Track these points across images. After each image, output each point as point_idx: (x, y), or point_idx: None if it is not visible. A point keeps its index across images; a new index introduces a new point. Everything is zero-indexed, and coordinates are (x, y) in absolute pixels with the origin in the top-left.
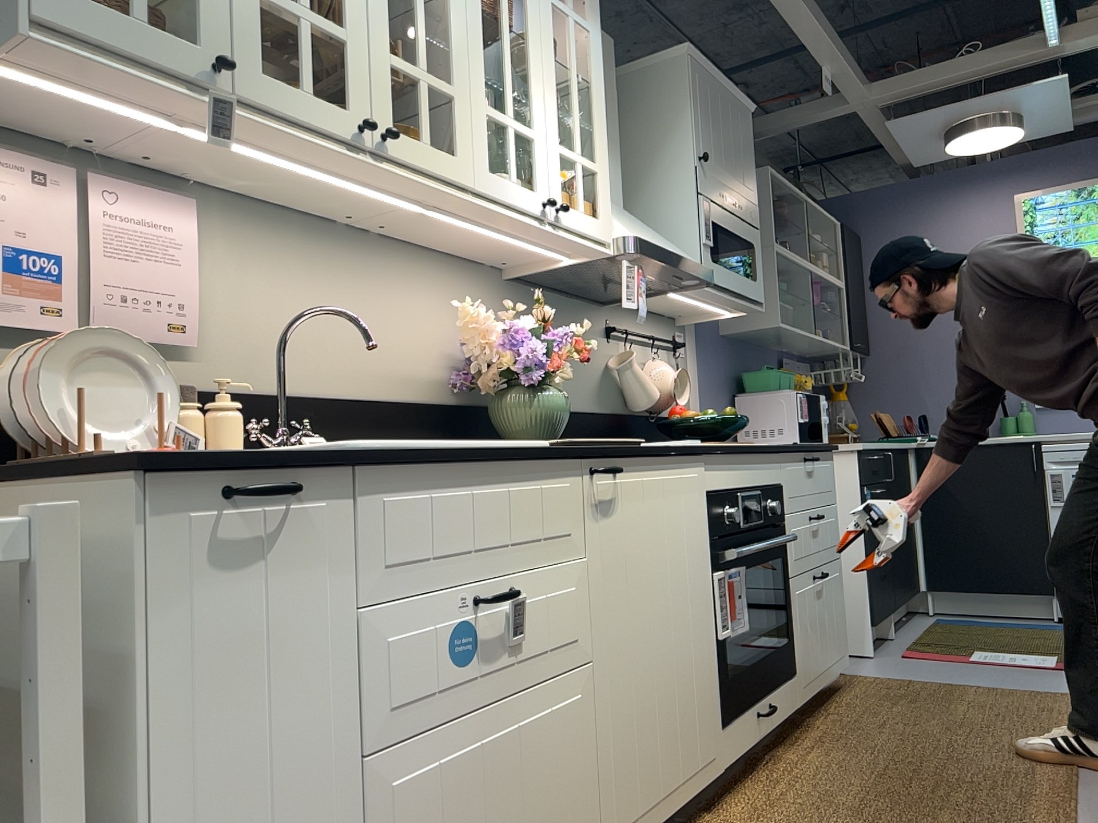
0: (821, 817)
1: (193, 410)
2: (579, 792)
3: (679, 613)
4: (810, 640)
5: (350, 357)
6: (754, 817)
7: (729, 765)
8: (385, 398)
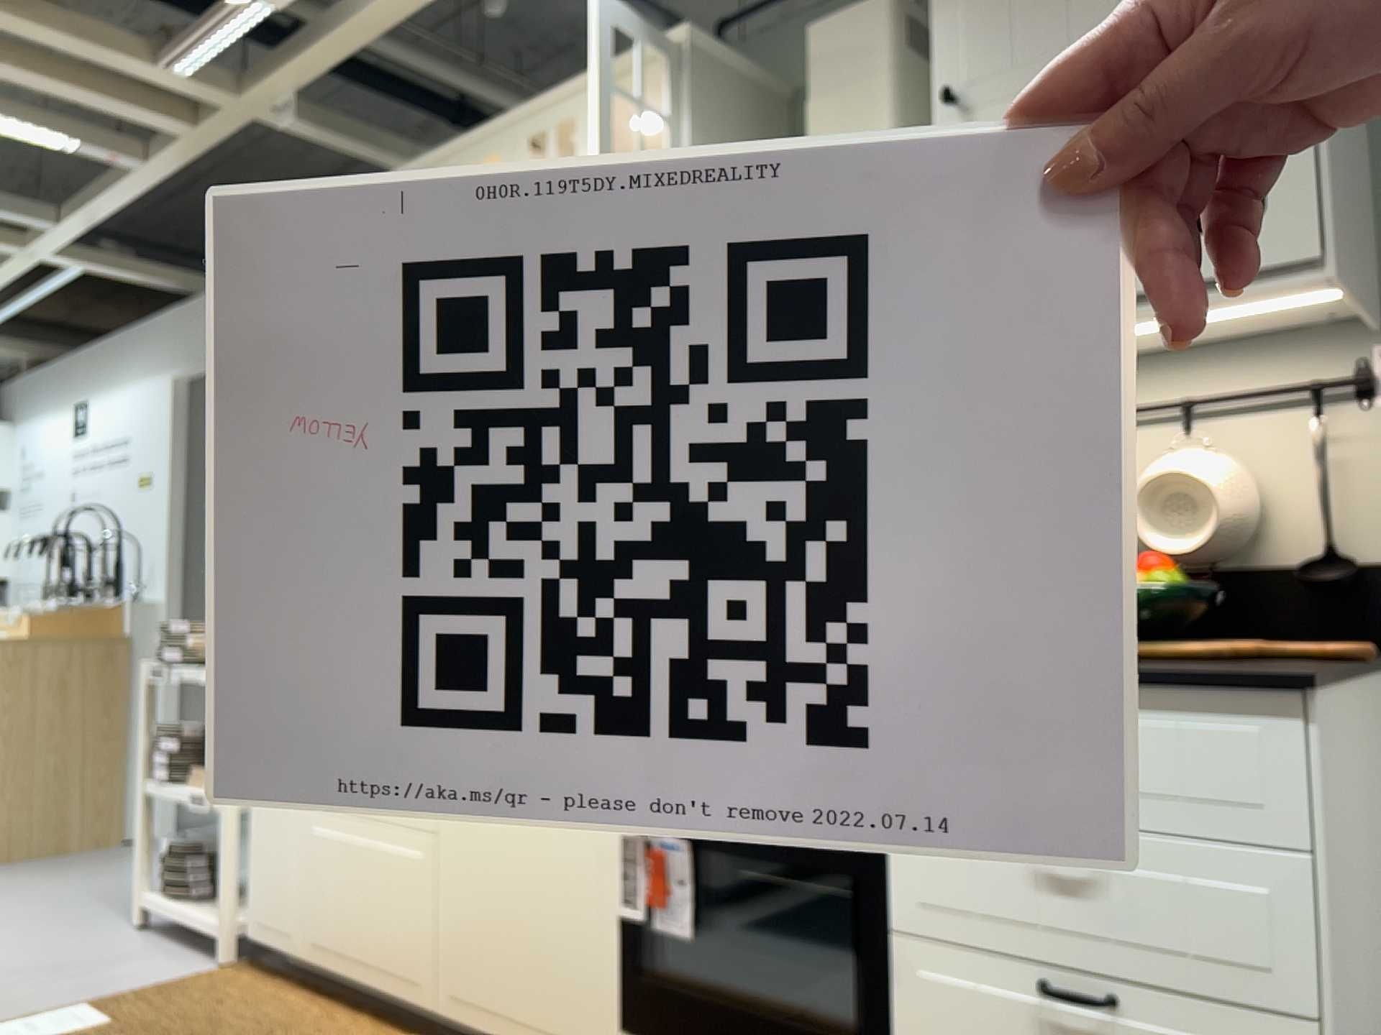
0: None
1: None
2: (415, 929)
3: (545, 845)
4: None
5: None
6: None
7: None
8: None
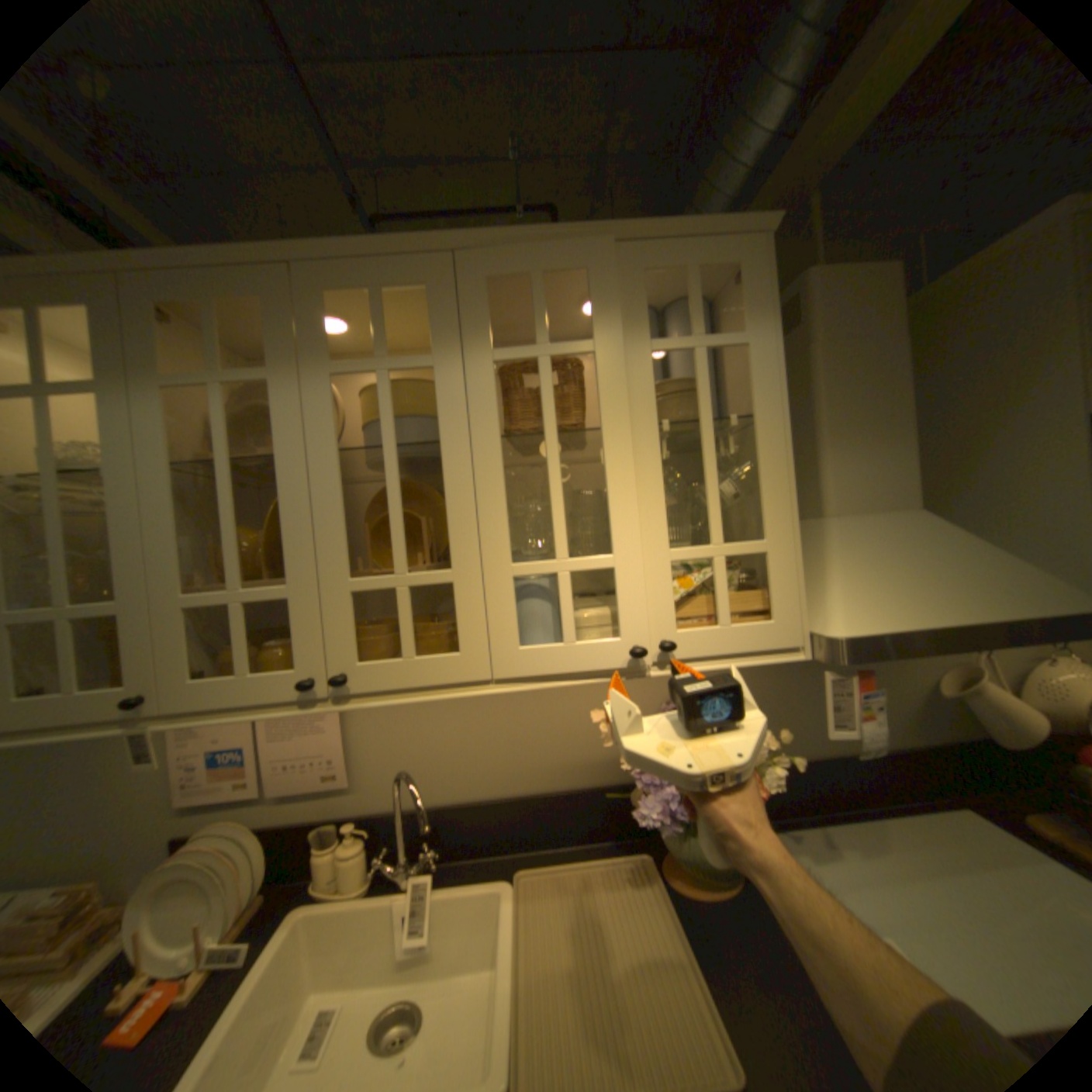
0: None
1: (322, 855)
2: None
3: None
4: None
5: (504, 759)
6: None
7: None
8: (547, 790)
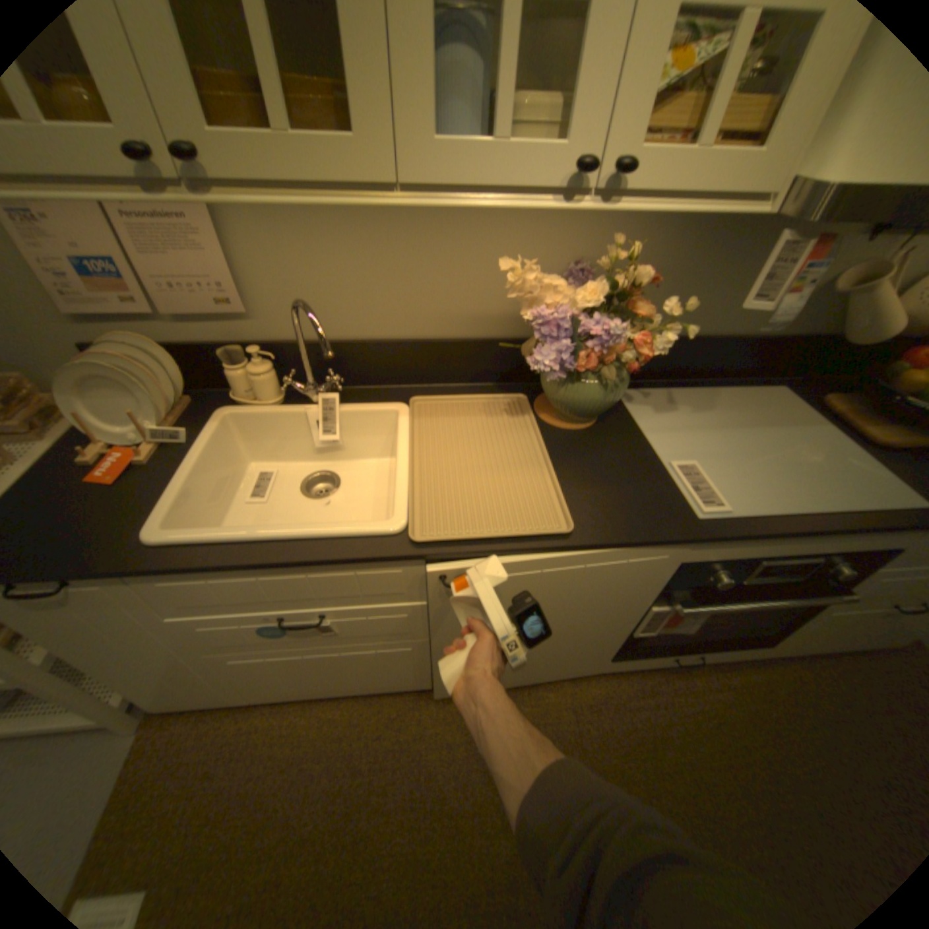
0: (628, 755)
1: (236, 370)
2: (408, 672)
3: (569, 625)
4: (825, 637)
5: (403, 303)
6: (594, 708)
7: (611, 672)
8: (443, 337)
